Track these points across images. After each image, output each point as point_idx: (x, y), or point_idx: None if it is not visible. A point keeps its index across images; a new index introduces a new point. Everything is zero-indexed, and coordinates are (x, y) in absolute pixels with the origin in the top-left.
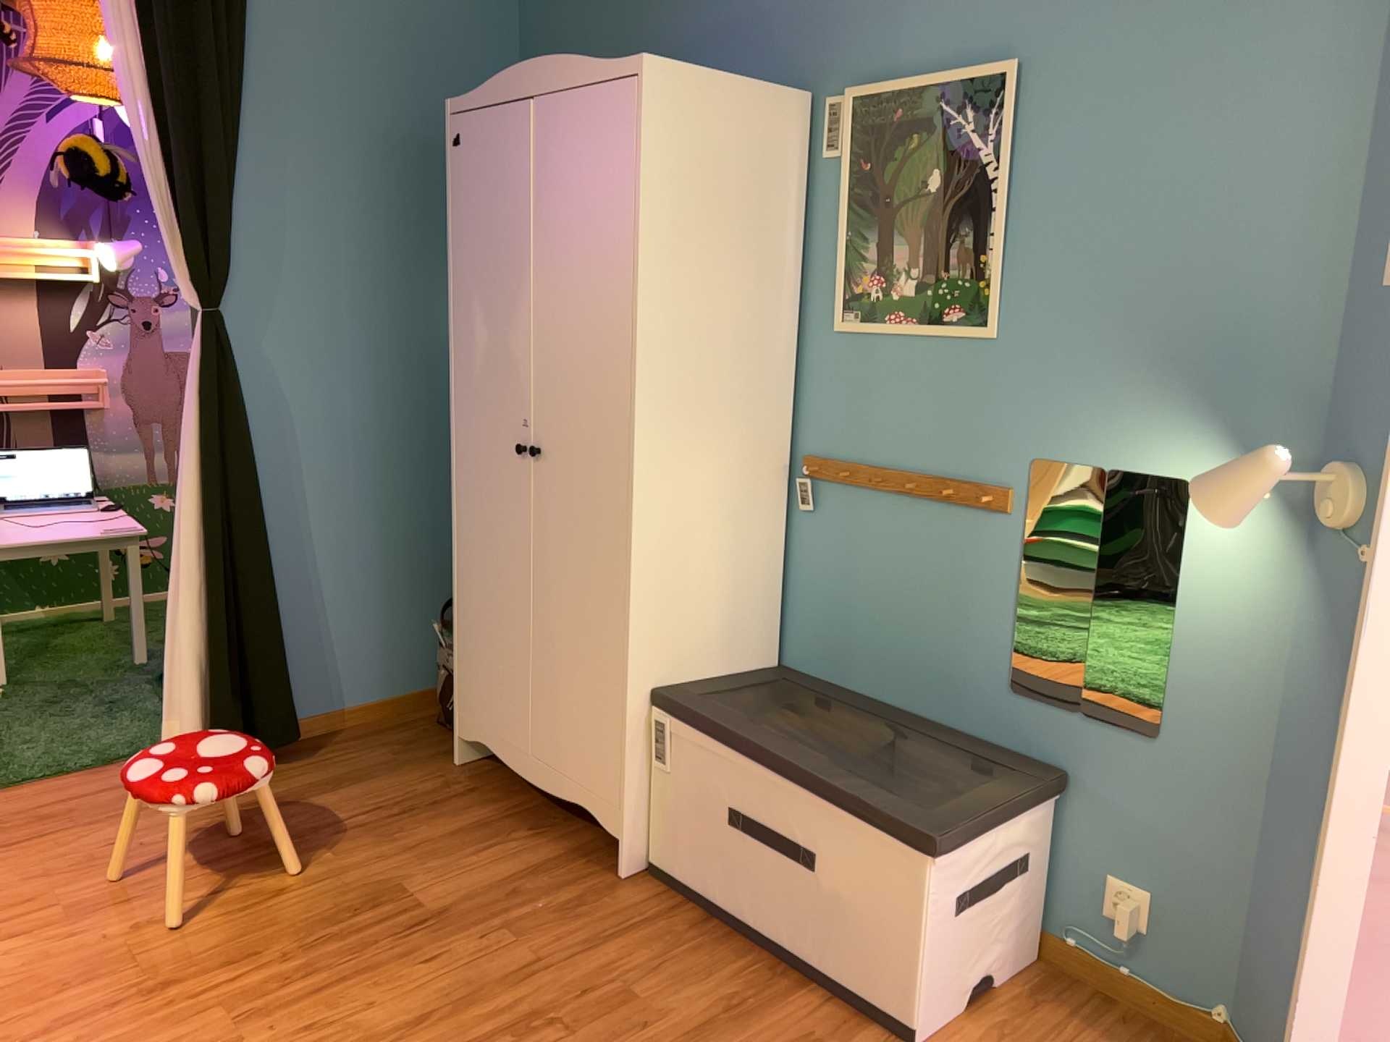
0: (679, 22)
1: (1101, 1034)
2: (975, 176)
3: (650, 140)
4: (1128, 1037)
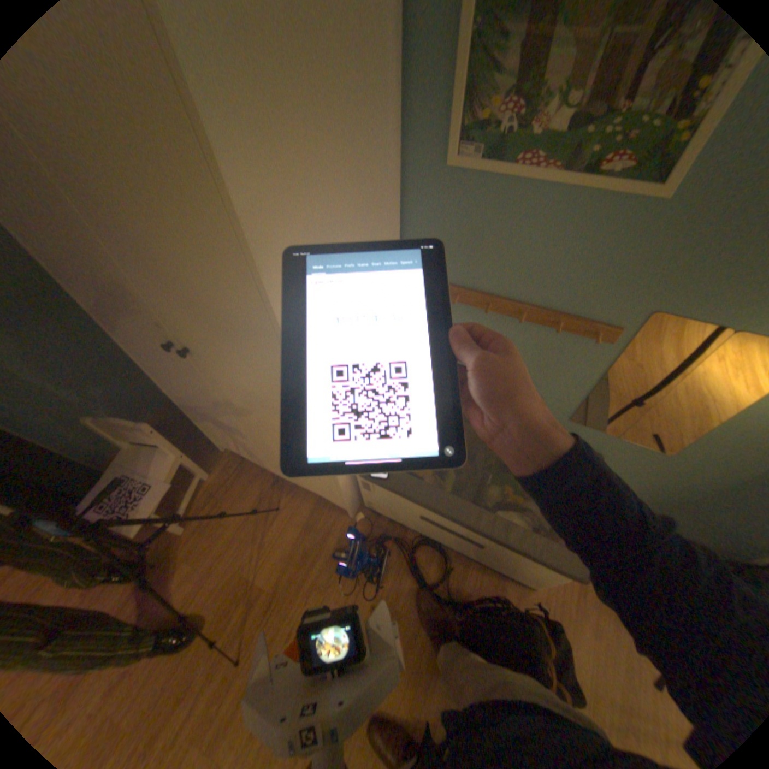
0: None
1: None
2: None
3: None
4: None
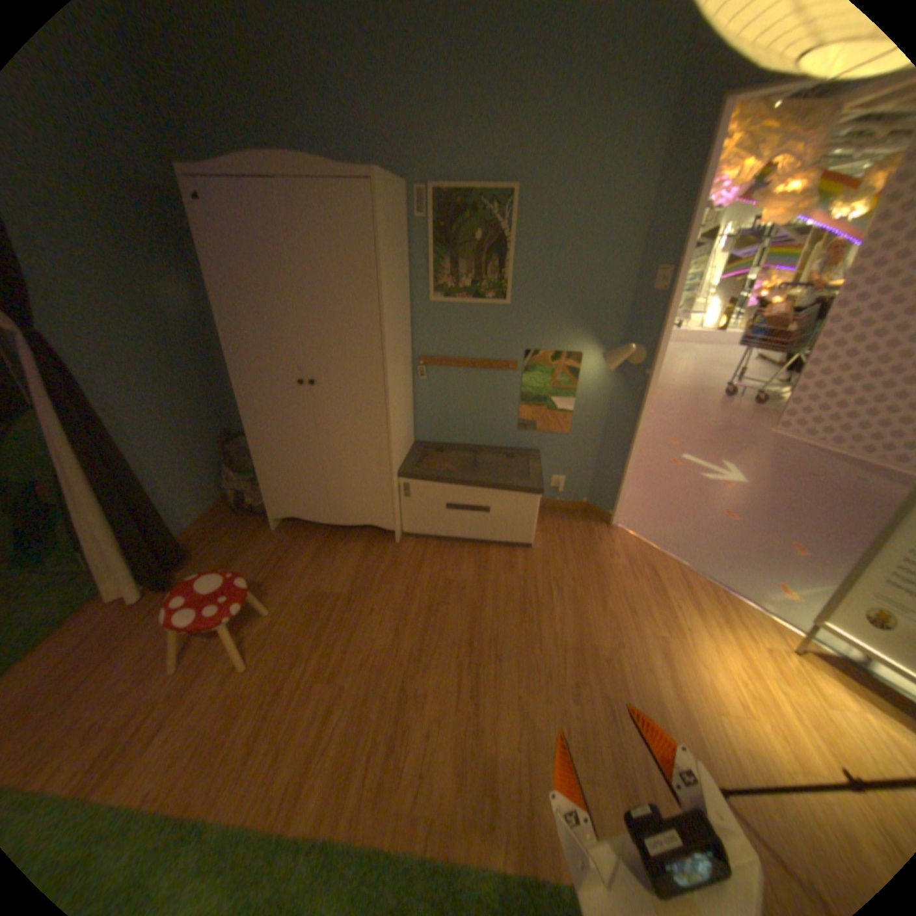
0: (299, 119)
1: (561, 519)
2: (499, 235)
3: (379, 218)
4: (566, 516)
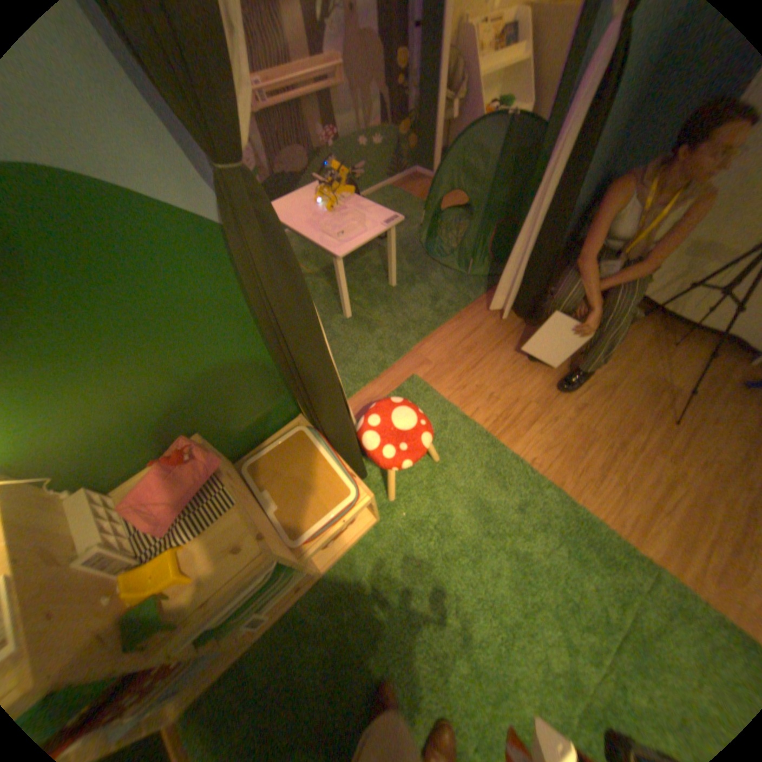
0: None
1: None
2: None
3: None
4: None
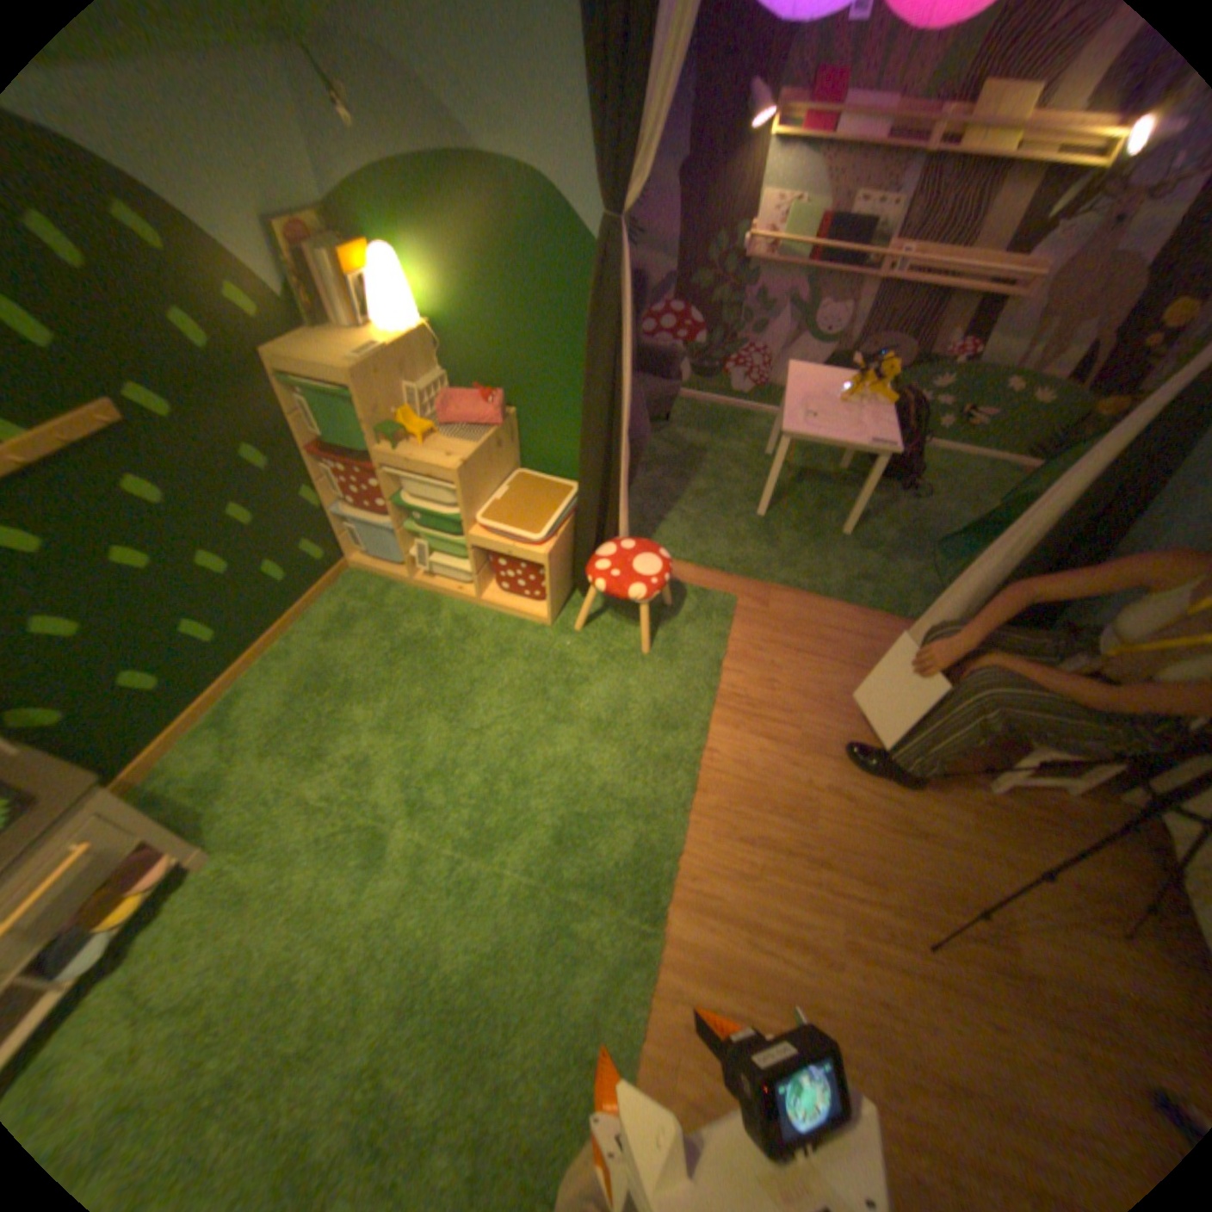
0: None
1: None
2: None
3: None
4: None
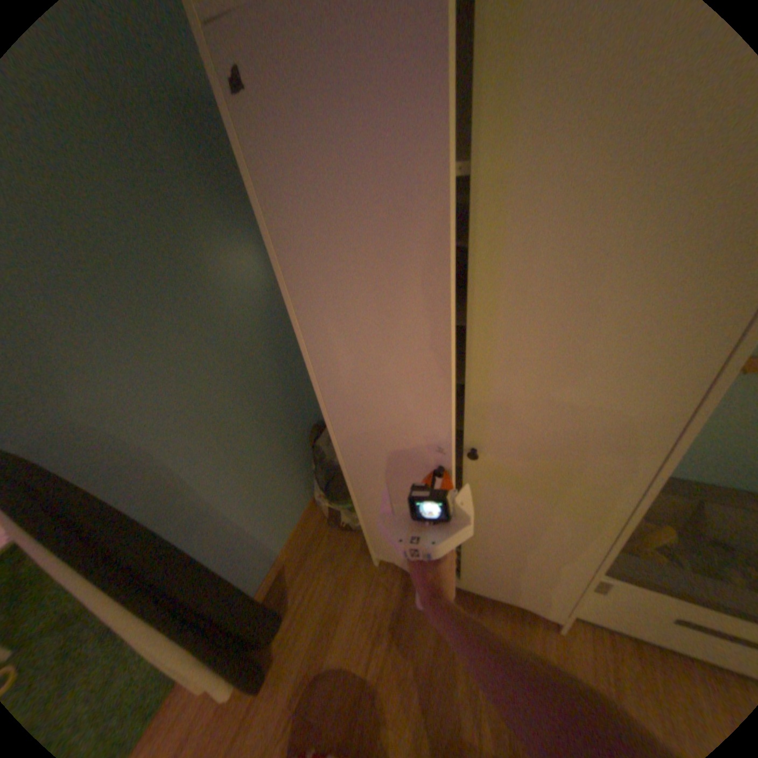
0: None
1: None
2: None
3: None
4: None
